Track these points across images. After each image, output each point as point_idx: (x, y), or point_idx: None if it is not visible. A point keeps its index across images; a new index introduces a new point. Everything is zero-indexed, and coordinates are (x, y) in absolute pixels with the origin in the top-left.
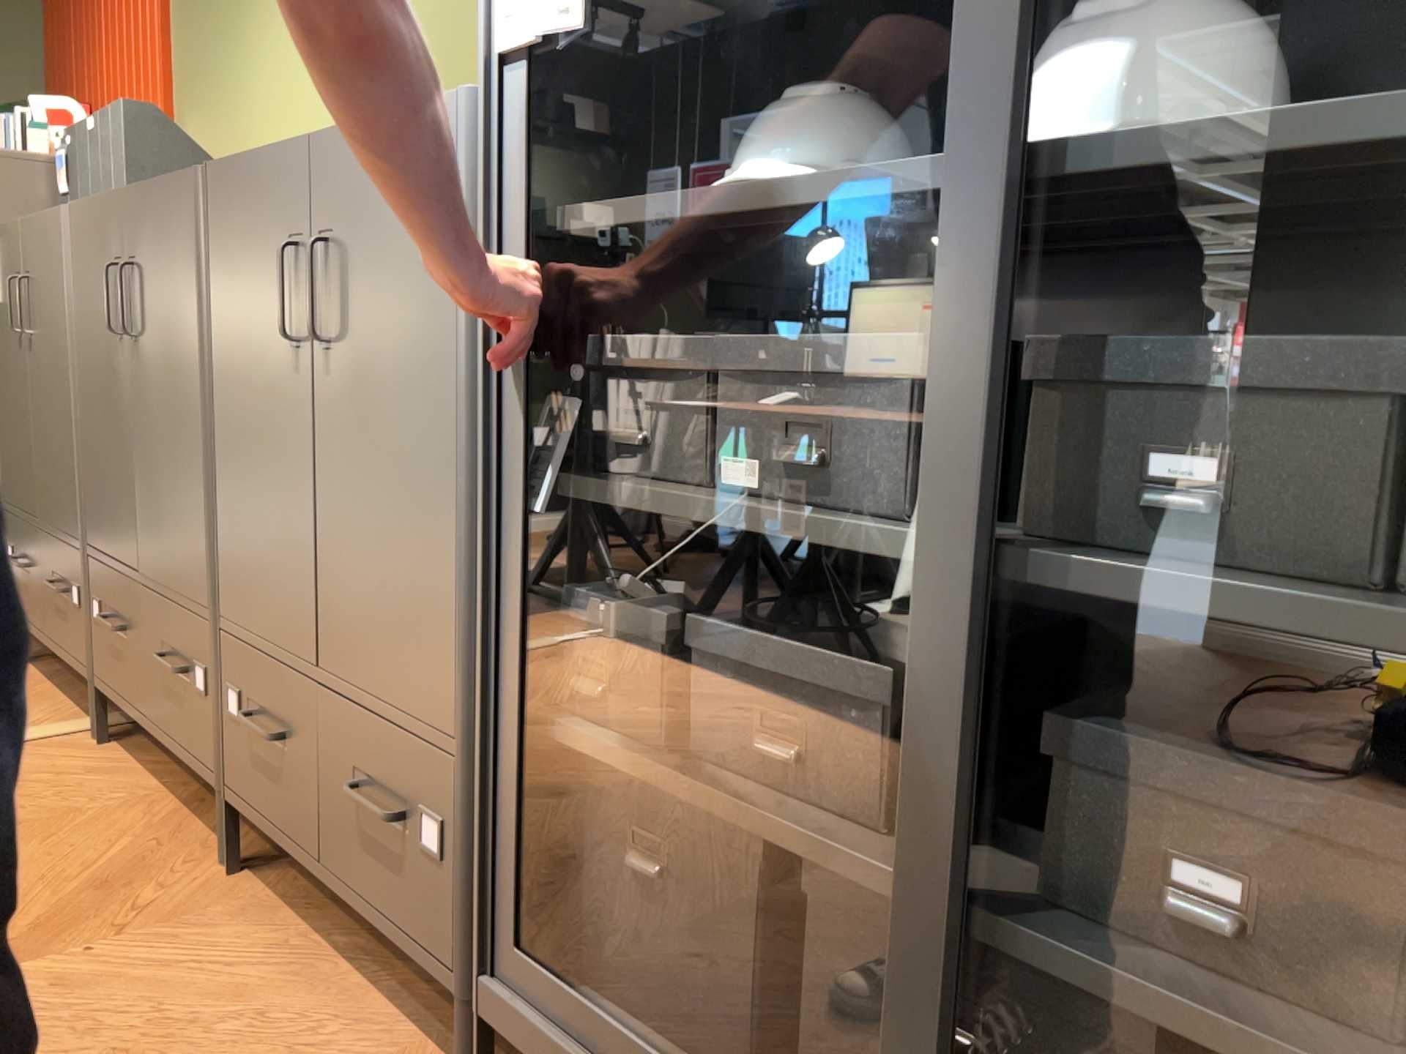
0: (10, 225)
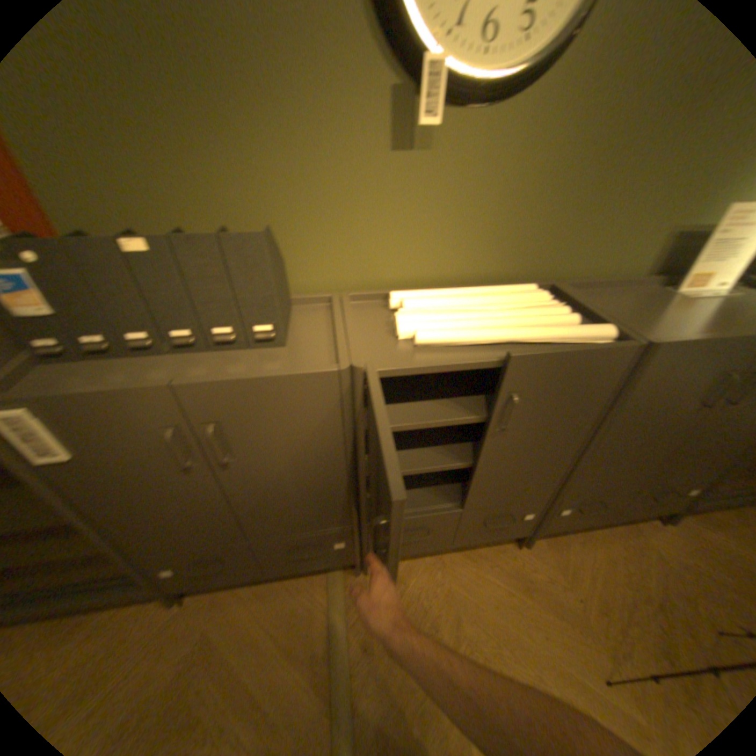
0: (102, 388)
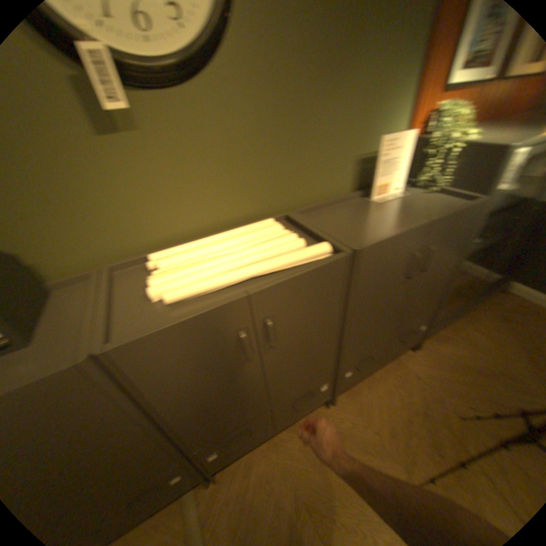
0: None
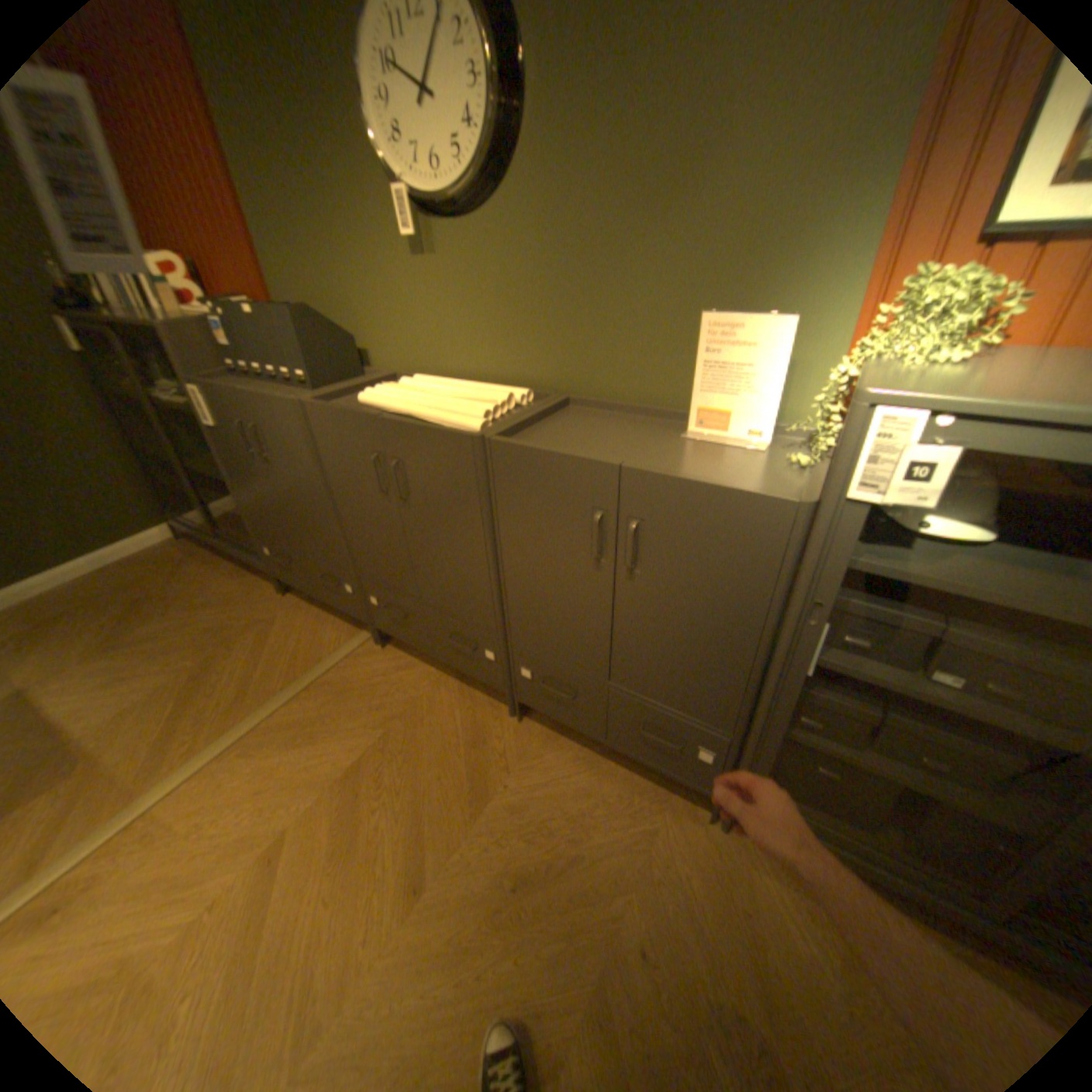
0: (217, 384)
